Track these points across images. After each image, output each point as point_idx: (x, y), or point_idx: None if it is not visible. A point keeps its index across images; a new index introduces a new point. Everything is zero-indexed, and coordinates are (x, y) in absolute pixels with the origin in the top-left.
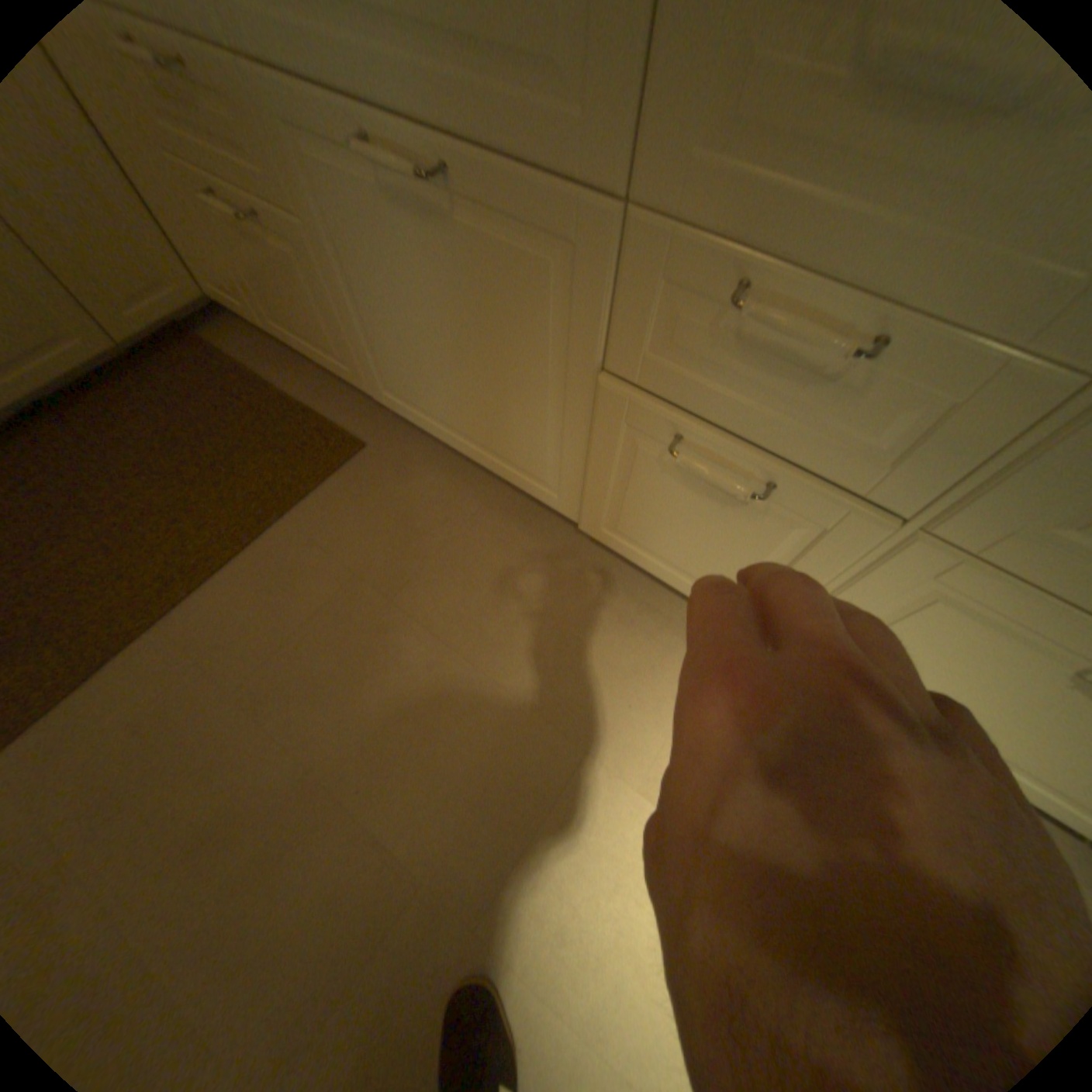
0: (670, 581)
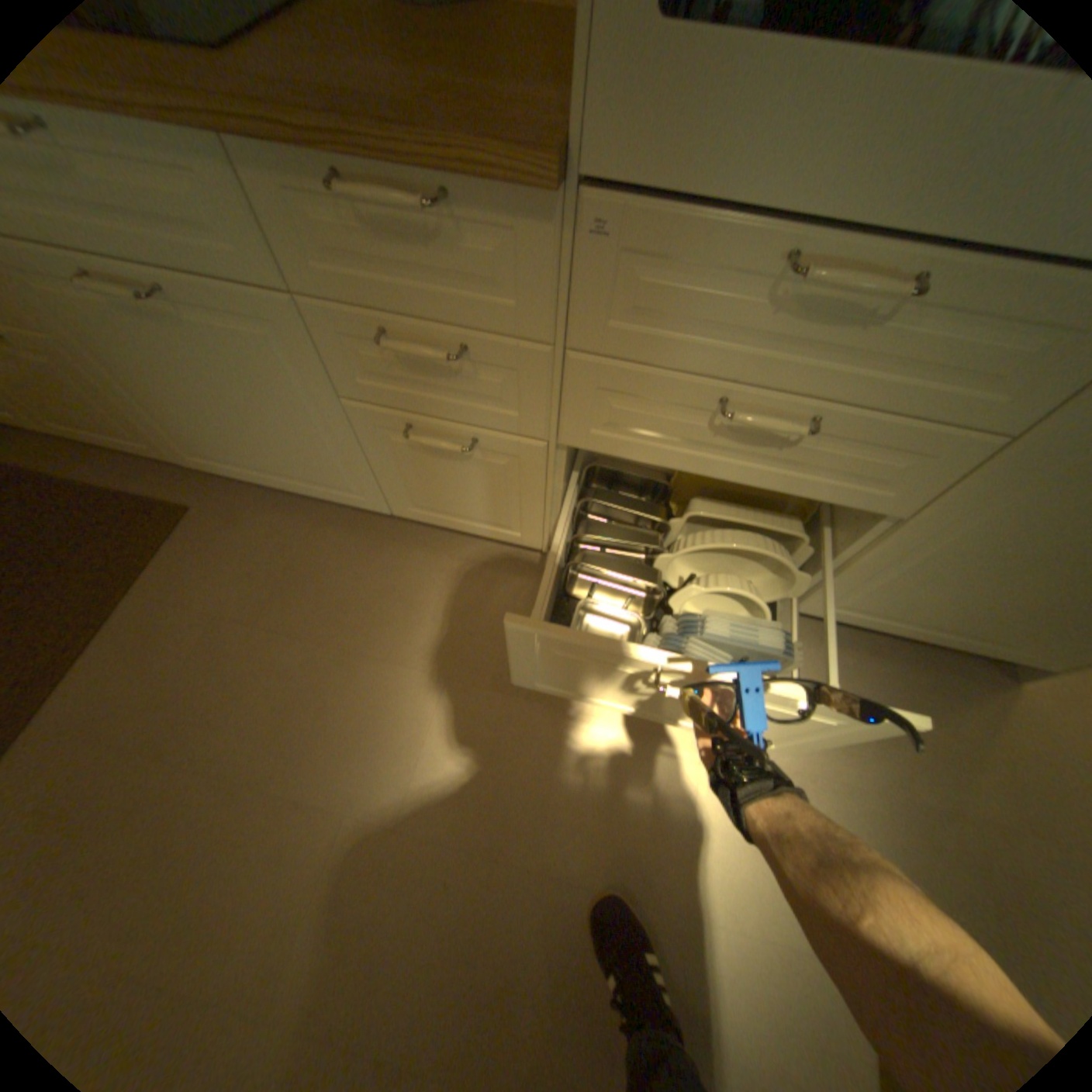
0: (472, 533)
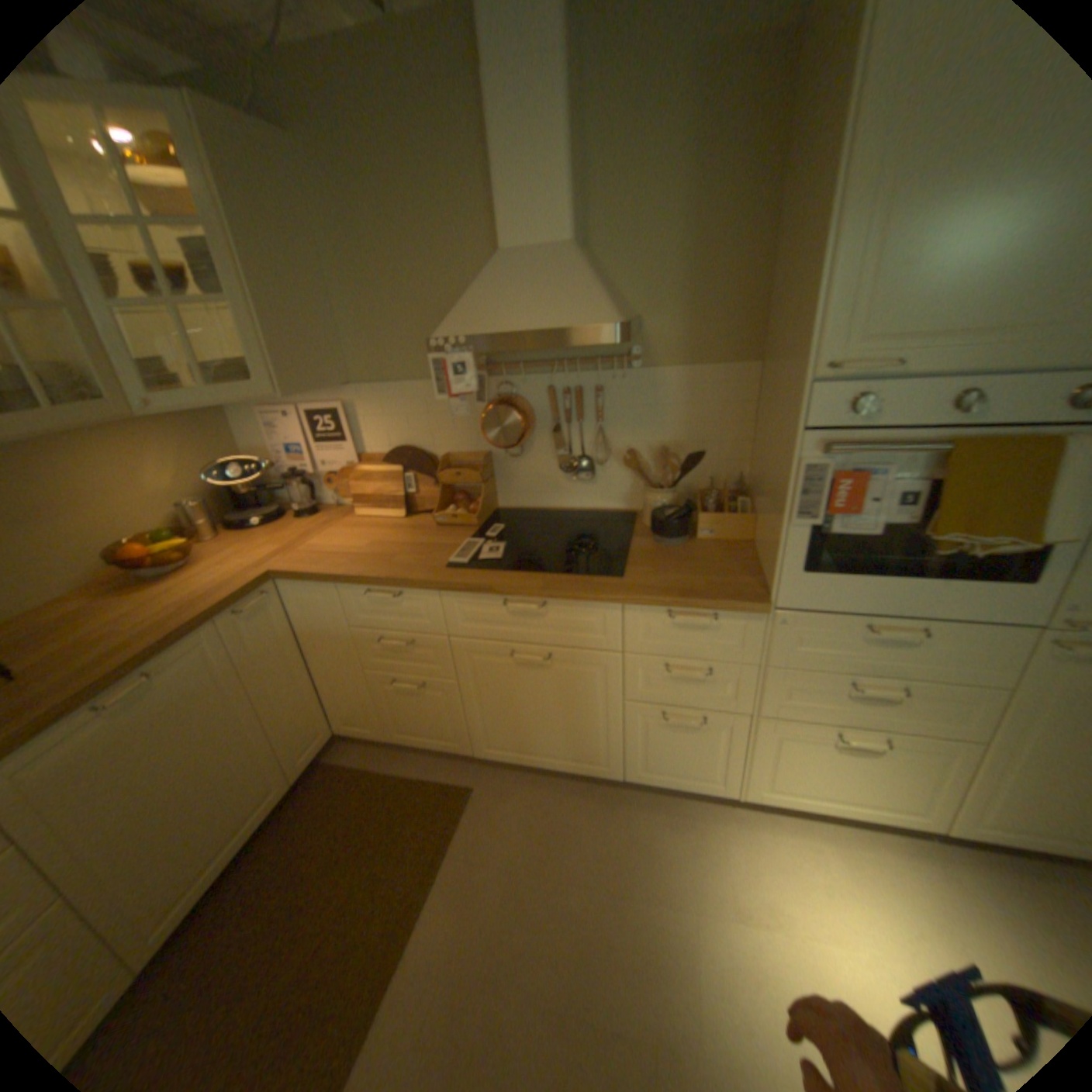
0: (685, 791)
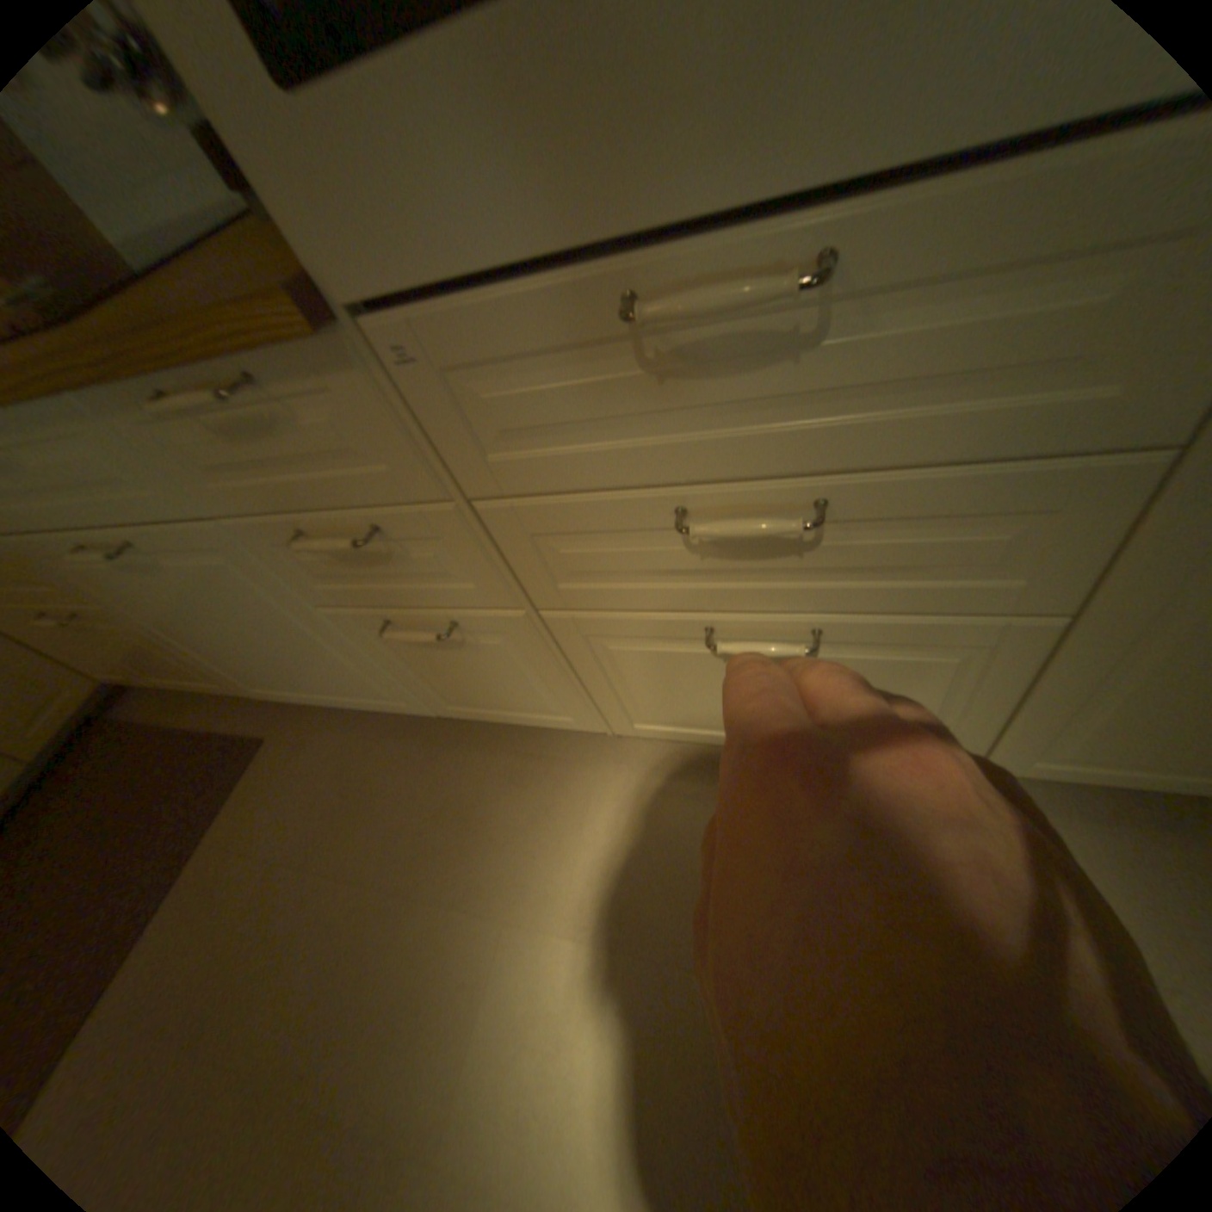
0: (525, 726)
